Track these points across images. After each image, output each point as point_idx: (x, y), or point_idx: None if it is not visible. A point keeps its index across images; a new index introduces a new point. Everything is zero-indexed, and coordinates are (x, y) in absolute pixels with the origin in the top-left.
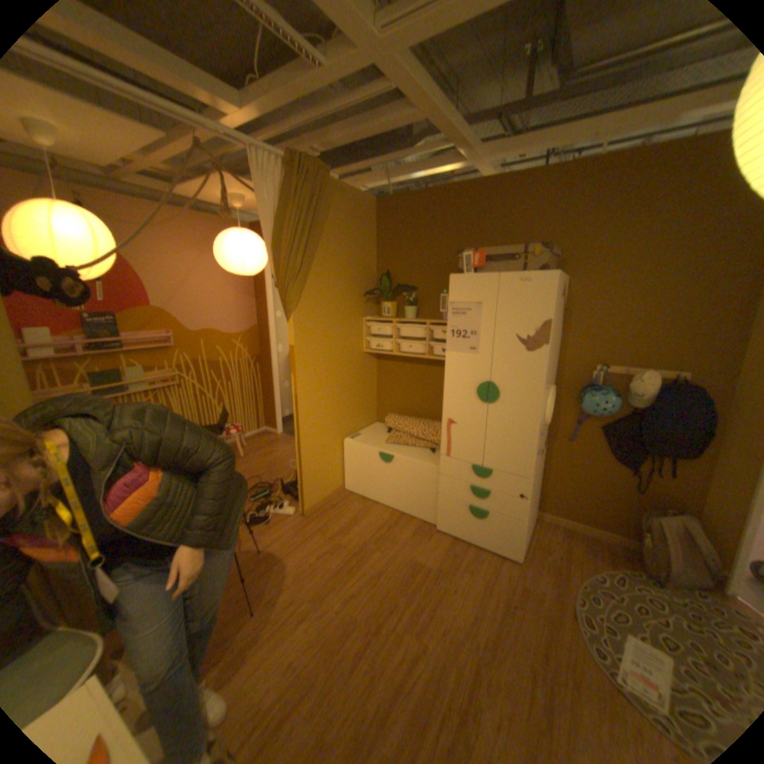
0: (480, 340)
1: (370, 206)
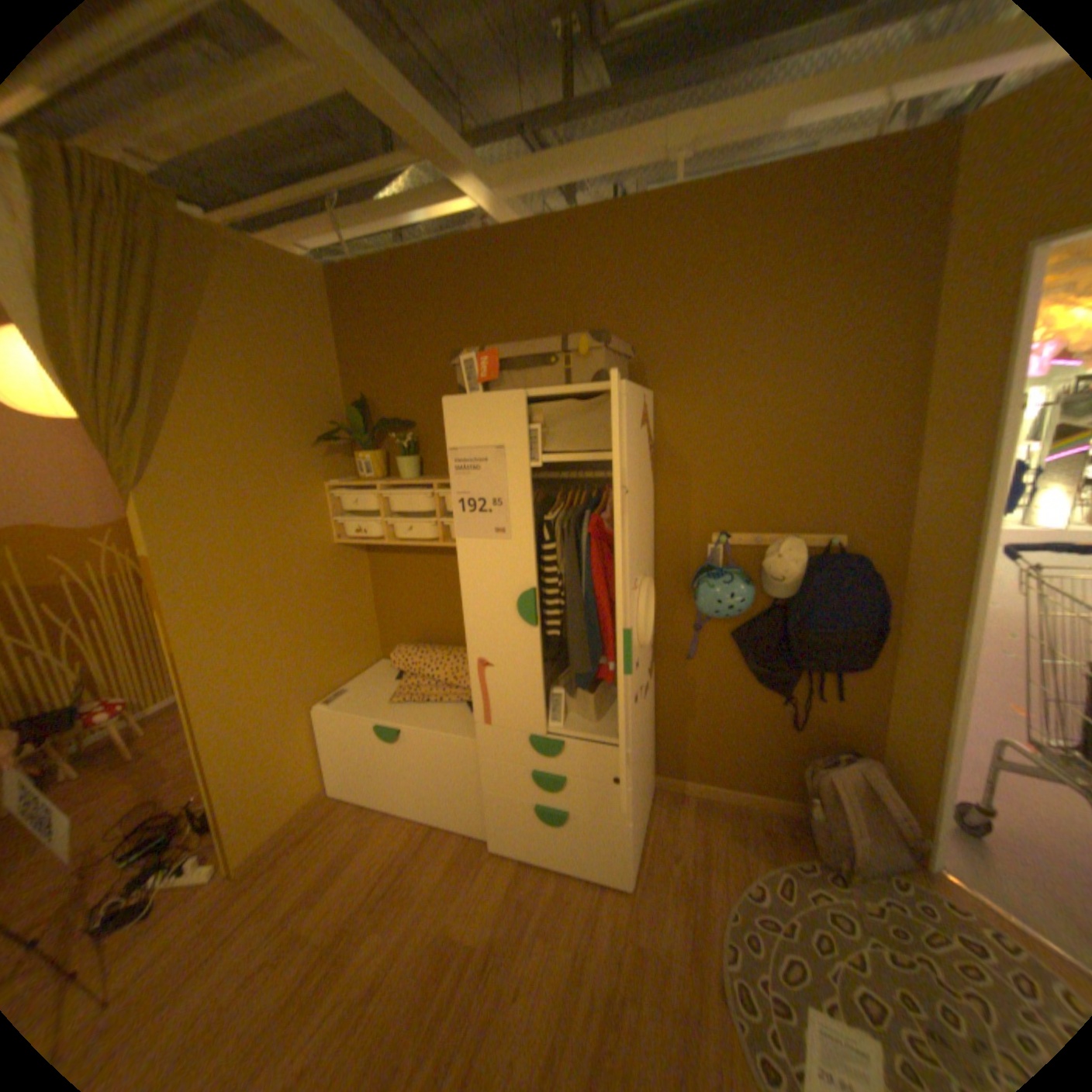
0: (510, 513)
1: (313, 280)
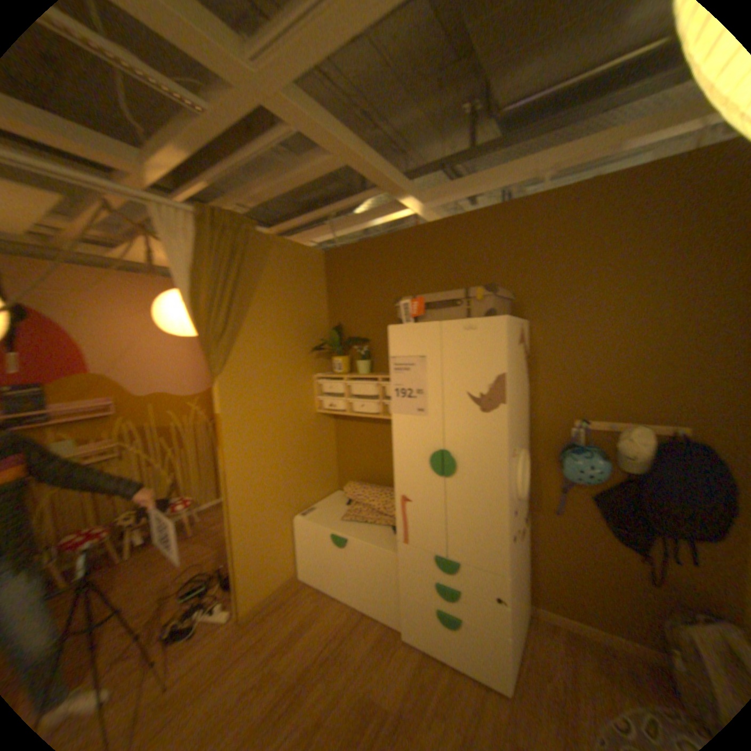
0: (427, 399)
1: (317, 260)
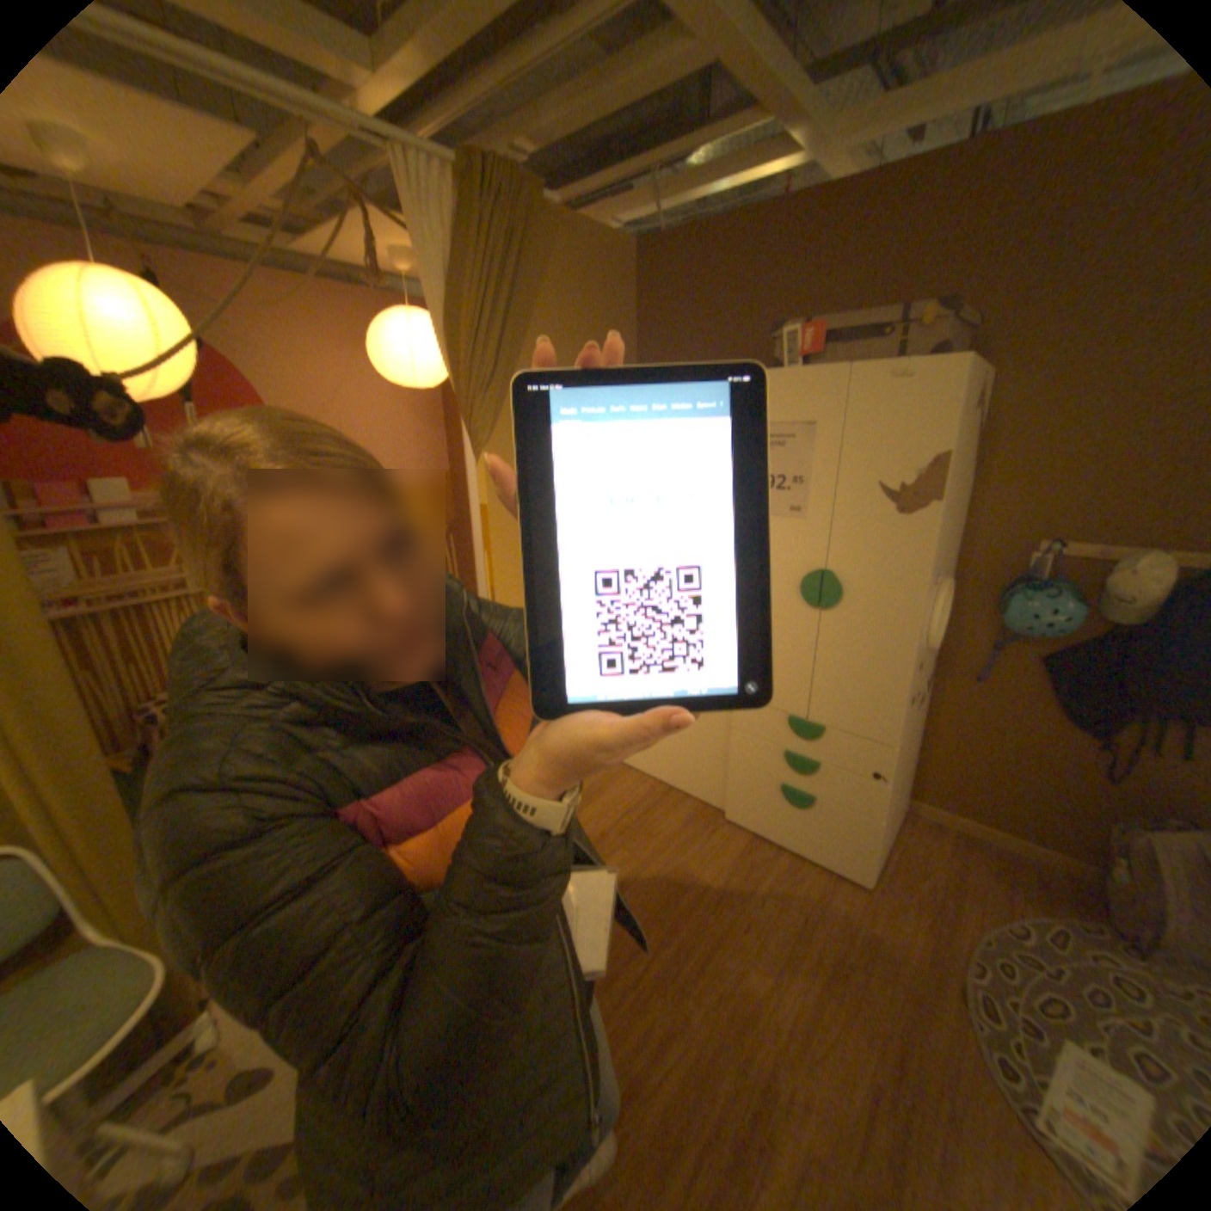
0: (809, 493)
1: (626, 256)
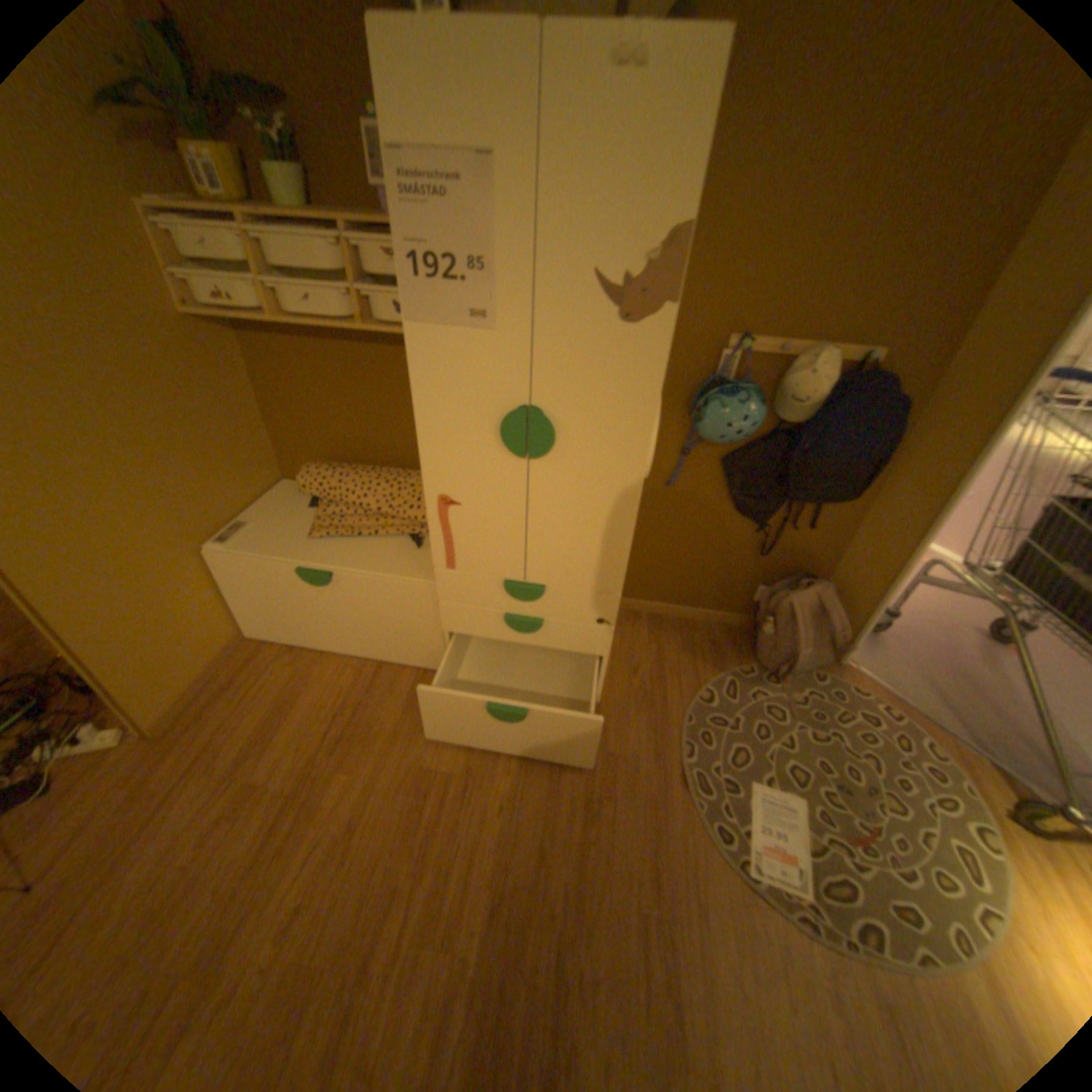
0: (497, 286)
1: None
